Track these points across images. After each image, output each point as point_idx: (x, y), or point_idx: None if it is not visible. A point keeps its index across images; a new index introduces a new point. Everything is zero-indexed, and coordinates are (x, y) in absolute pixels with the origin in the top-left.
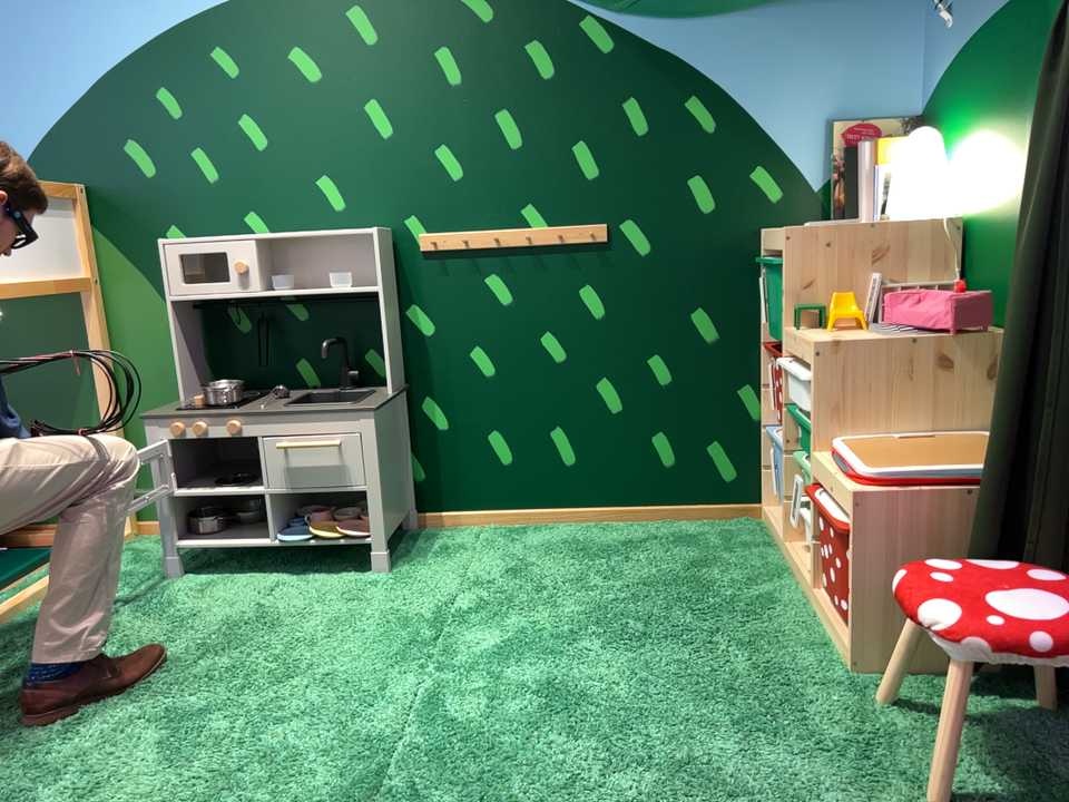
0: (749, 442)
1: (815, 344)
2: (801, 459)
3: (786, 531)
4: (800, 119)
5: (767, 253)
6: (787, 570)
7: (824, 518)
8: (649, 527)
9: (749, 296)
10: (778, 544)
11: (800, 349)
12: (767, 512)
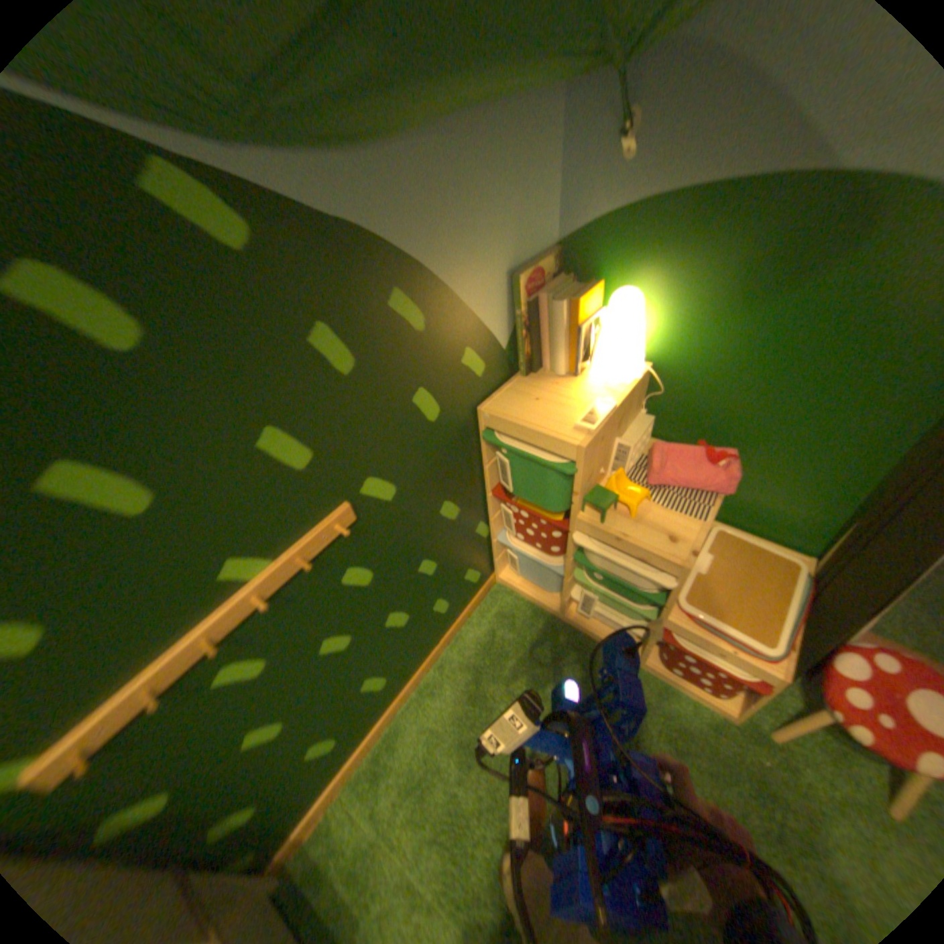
0: (486, 551)
1: (689, 568)
2: (588, 582)
3: (548, 599)
4: (494, 279)
5: (489, 426)
6: (584, 636)
7: (681, 650)
8: (452, 656)
9: (476, 465)
10: (544, 608)
11: (632, 550)
12: (508, 581)
